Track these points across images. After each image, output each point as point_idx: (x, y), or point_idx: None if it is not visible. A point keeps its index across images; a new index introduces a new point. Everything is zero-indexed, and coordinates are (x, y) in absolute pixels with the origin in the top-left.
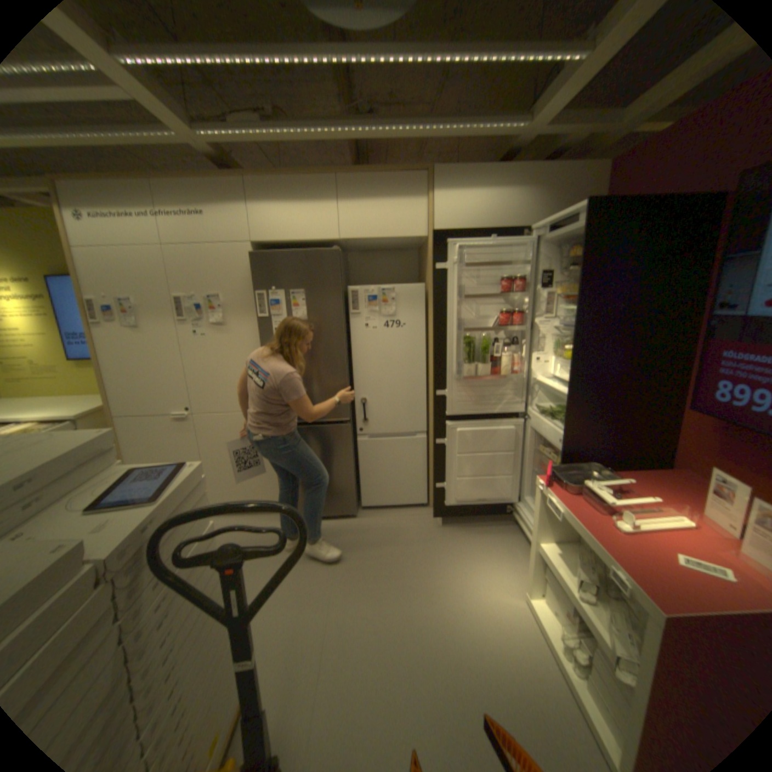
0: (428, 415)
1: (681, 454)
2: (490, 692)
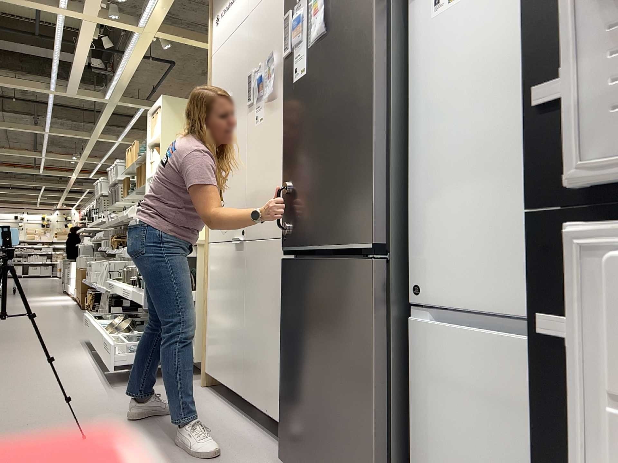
0: None
1: None
2: None
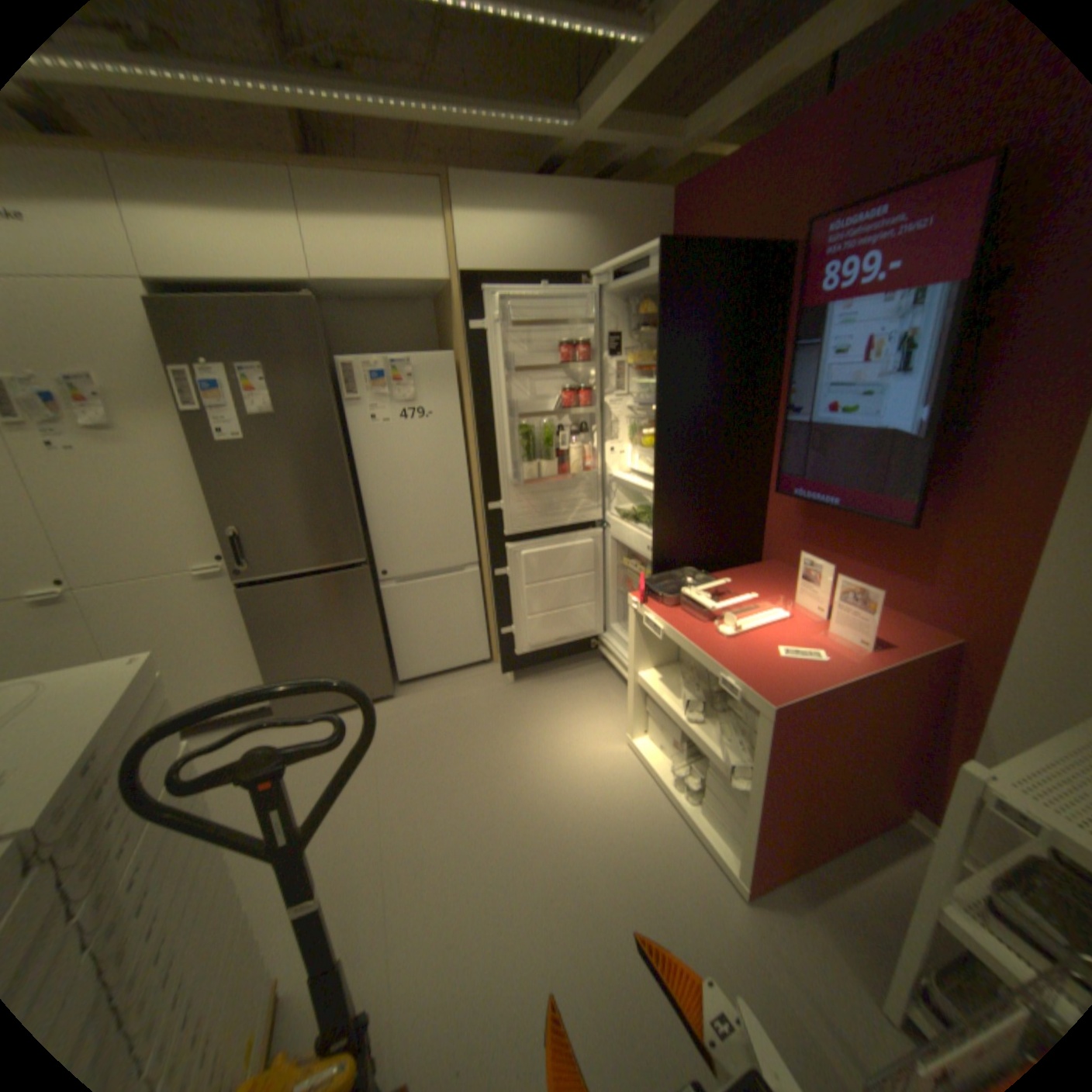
0: (479, 539)
1: (768, 545)
2: (602, 852)
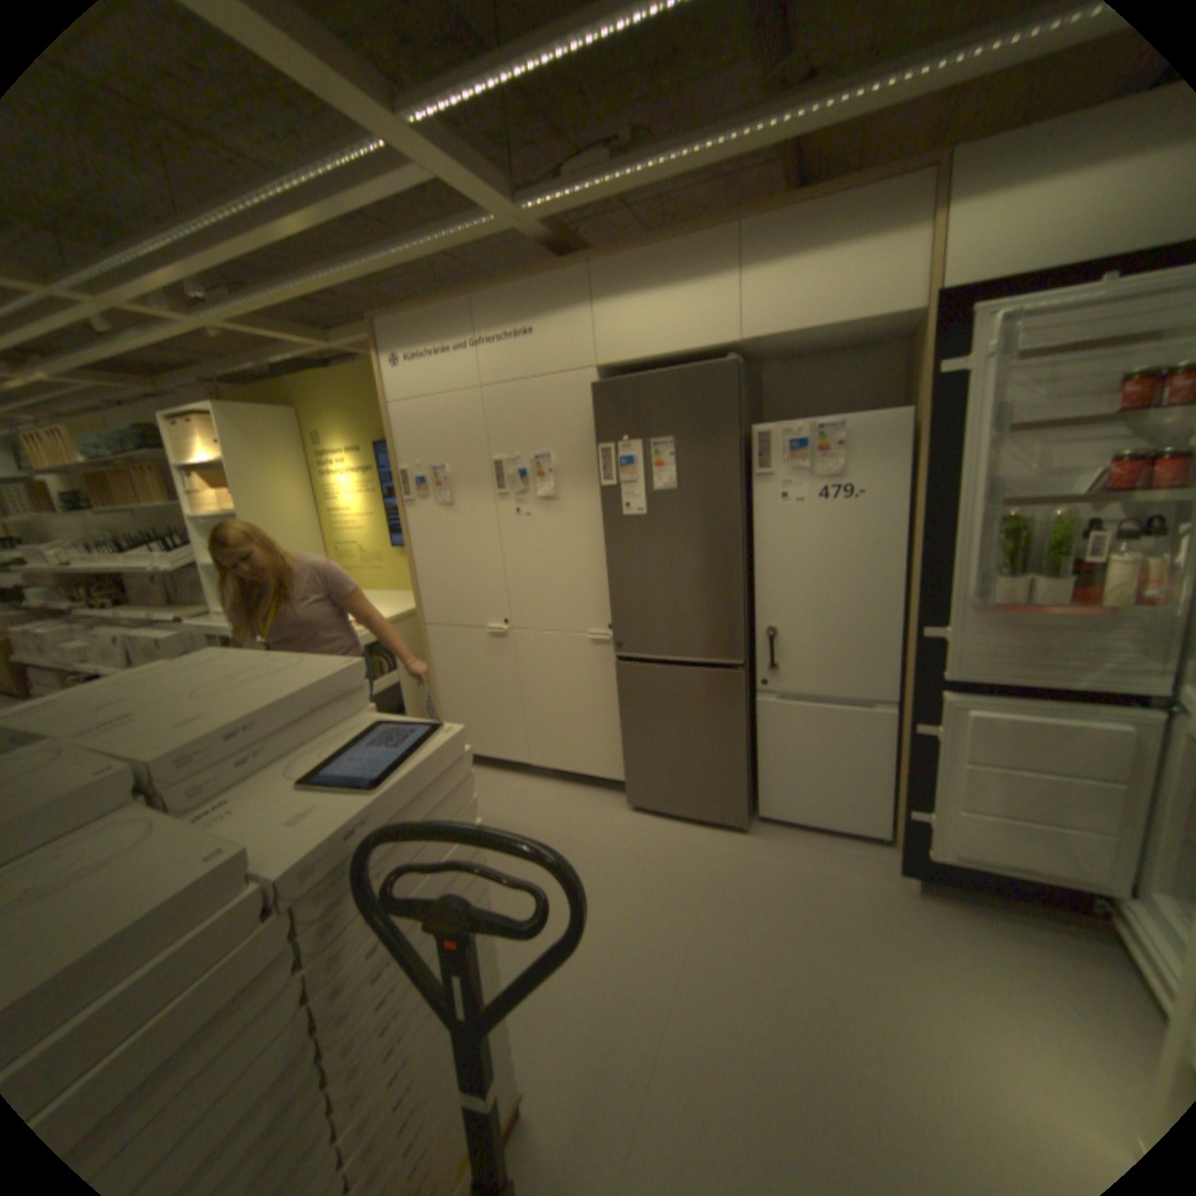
0: (906, 671)
1: None
2: None
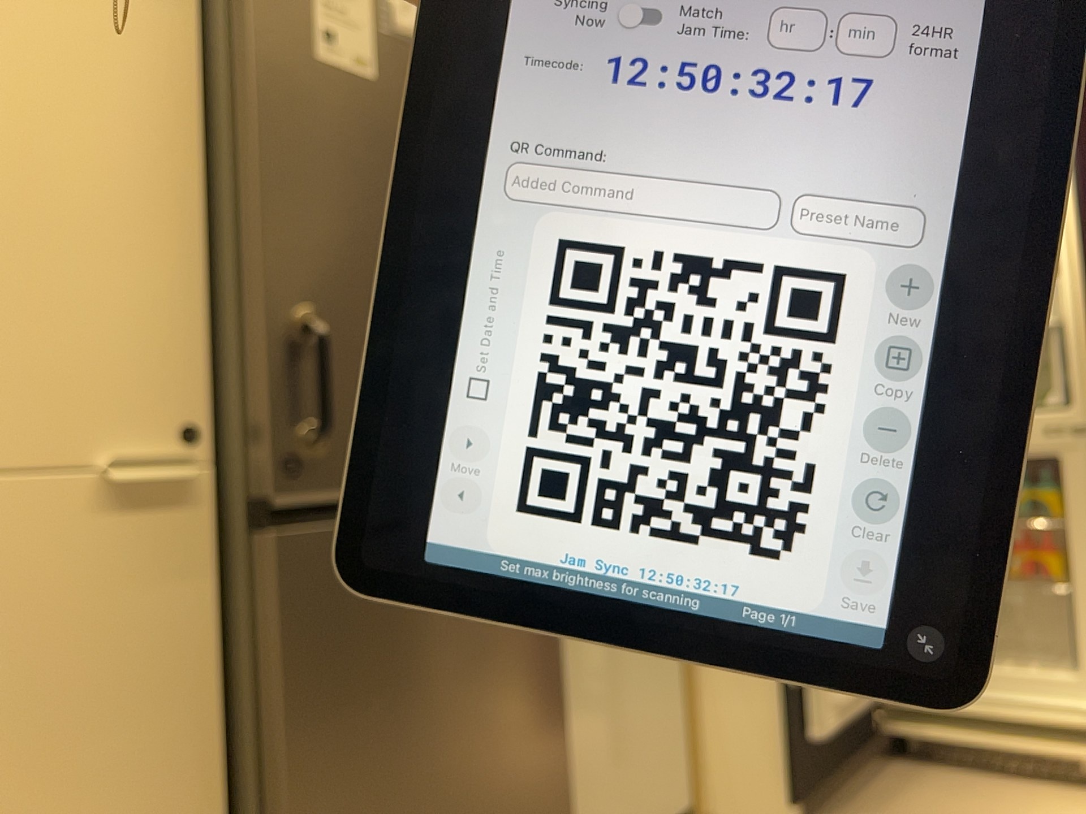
0: None
1: None
2: None
